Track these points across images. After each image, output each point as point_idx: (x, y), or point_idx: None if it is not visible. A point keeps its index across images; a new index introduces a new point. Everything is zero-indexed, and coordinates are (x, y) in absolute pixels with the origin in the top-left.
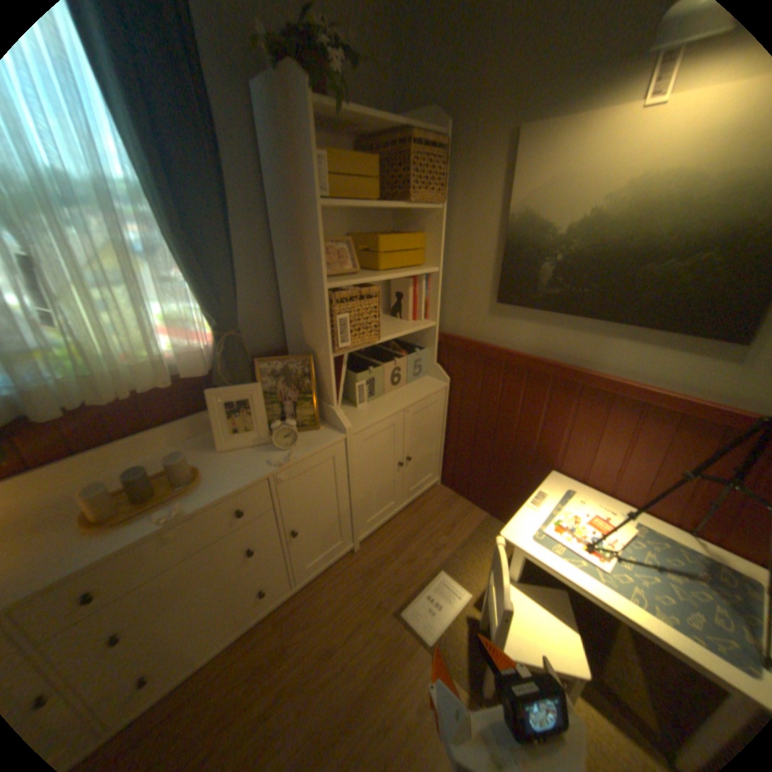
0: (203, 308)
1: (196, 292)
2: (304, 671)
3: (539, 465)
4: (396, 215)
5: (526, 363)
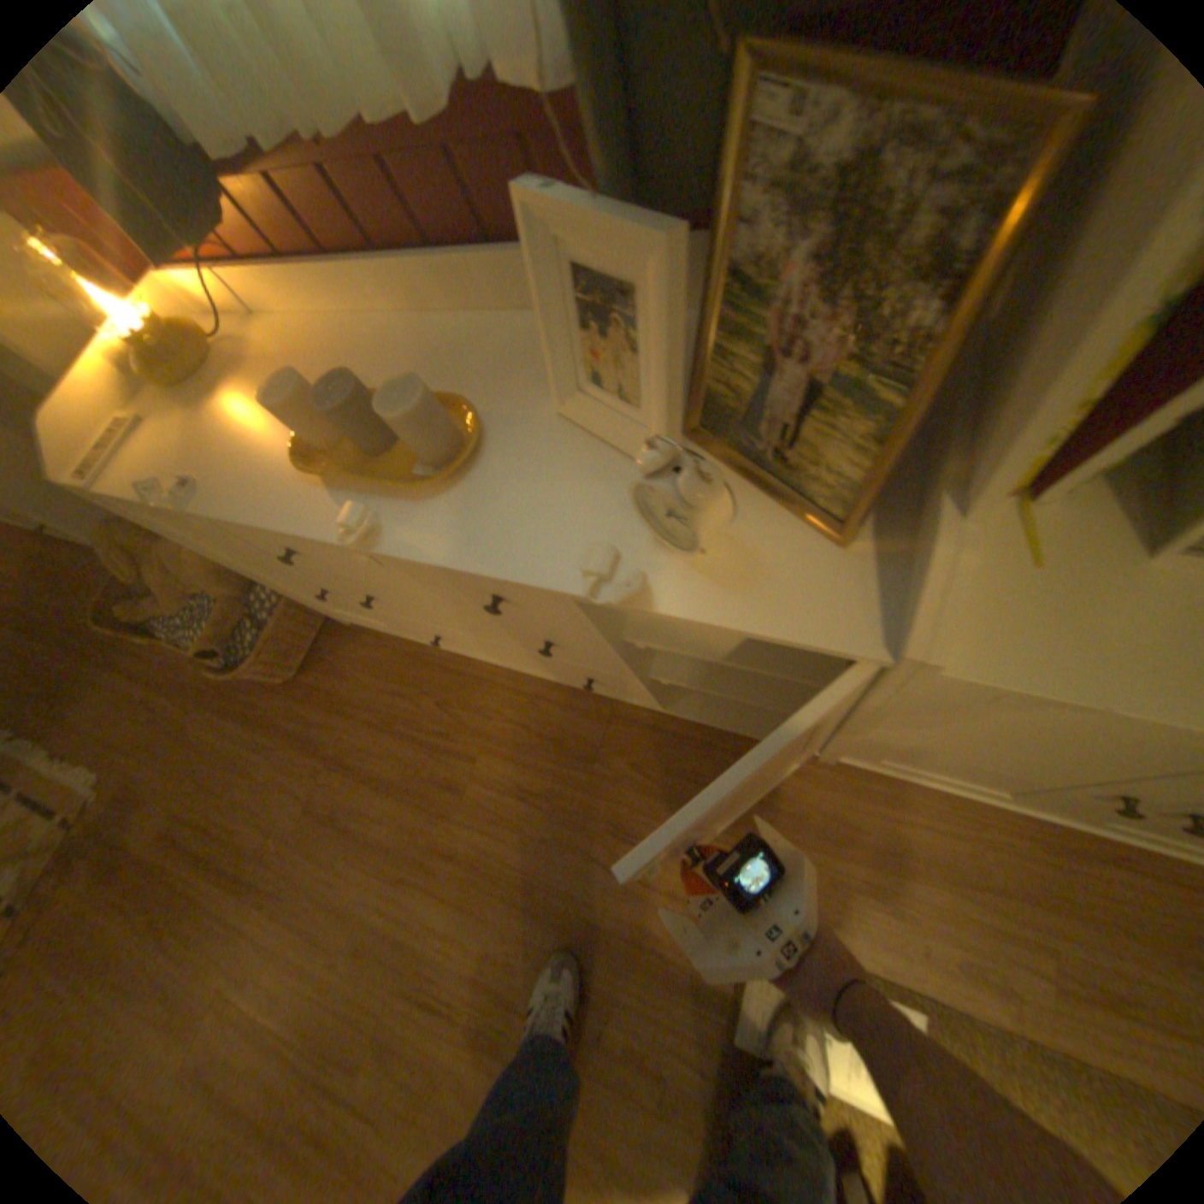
0: None
1: None
2: (585, 814)
3: None
4: None
5: None
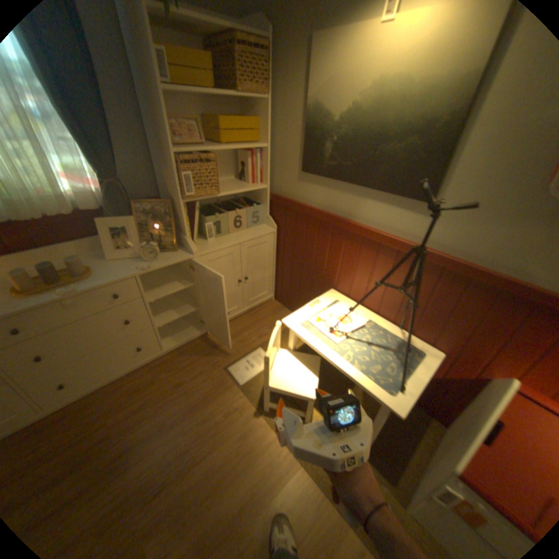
0: (87, 161)
1: (83, 150)
2: (162, 393)
3: (325, 285)
4: (241, 102)
5: (317, 215)
